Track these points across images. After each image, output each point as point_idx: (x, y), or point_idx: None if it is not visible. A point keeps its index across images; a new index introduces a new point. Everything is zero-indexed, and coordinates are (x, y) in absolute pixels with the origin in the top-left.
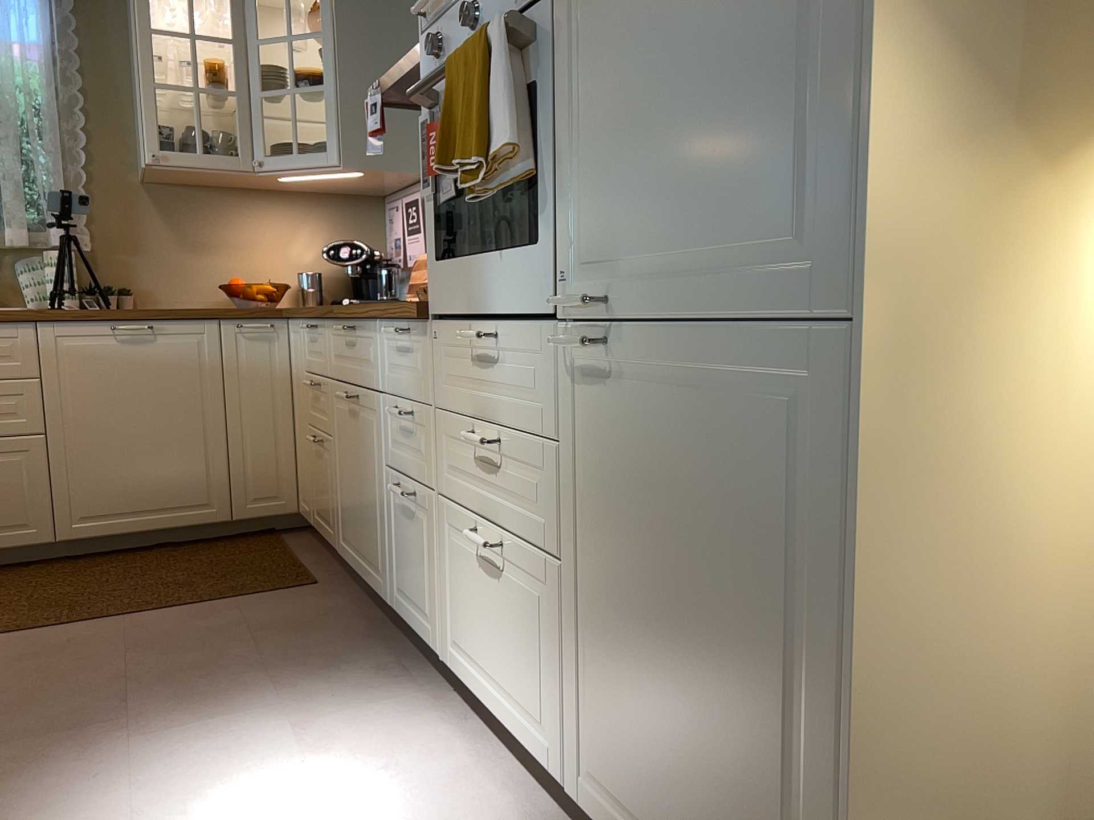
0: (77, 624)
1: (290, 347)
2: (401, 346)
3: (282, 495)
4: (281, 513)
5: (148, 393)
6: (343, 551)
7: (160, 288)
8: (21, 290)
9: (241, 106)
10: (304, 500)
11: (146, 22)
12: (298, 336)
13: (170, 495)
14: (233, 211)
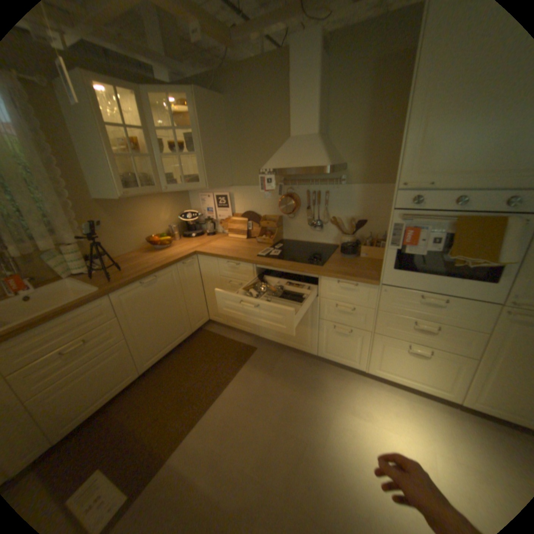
0: (208, 409)
1: (200, 265)
2: (345, 287)
3: (204, 317)
4: (205, 323)
5: (158, 303)
6: (266, 336)
7: (114, 248)
8: (47, 269)
9: (144, 159)
10: (217, 317)
11: (99, 119)
12: (211, 263)
13: (173, 336)
14: (135, 205)
